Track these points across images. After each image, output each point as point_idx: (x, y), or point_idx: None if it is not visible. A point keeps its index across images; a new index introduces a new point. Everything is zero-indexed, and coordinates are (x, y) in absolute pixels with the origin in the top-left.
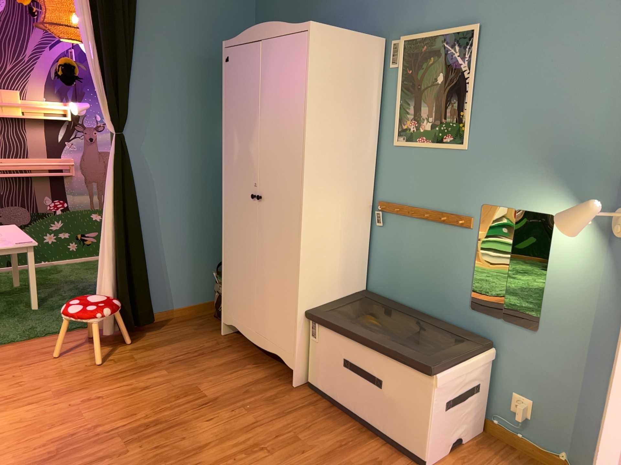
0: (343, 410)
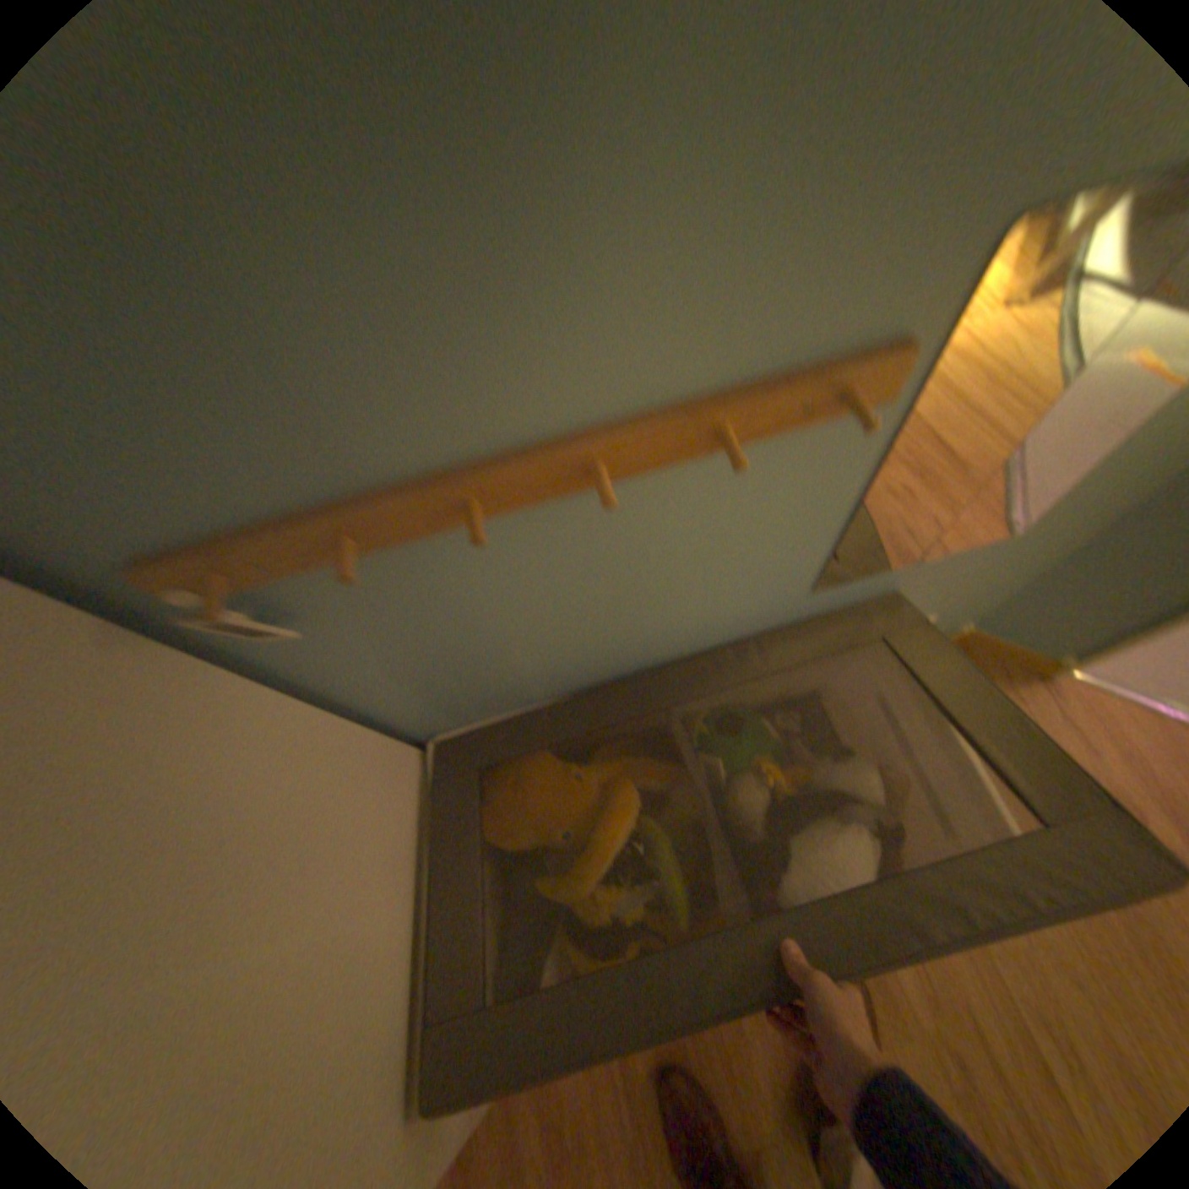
0: None
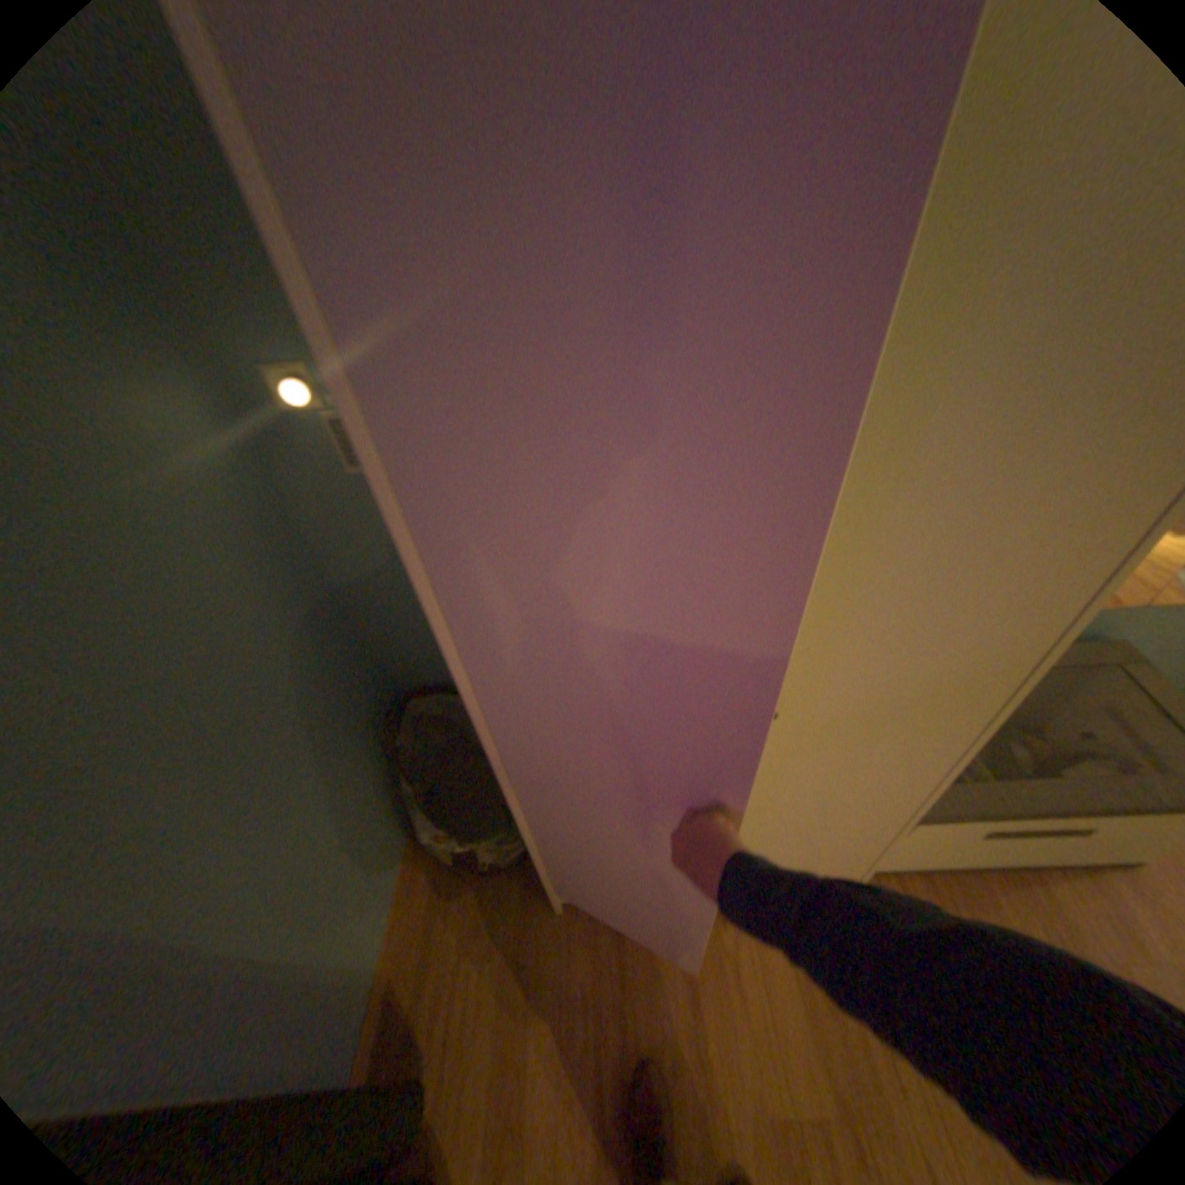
0: (956, 872)
